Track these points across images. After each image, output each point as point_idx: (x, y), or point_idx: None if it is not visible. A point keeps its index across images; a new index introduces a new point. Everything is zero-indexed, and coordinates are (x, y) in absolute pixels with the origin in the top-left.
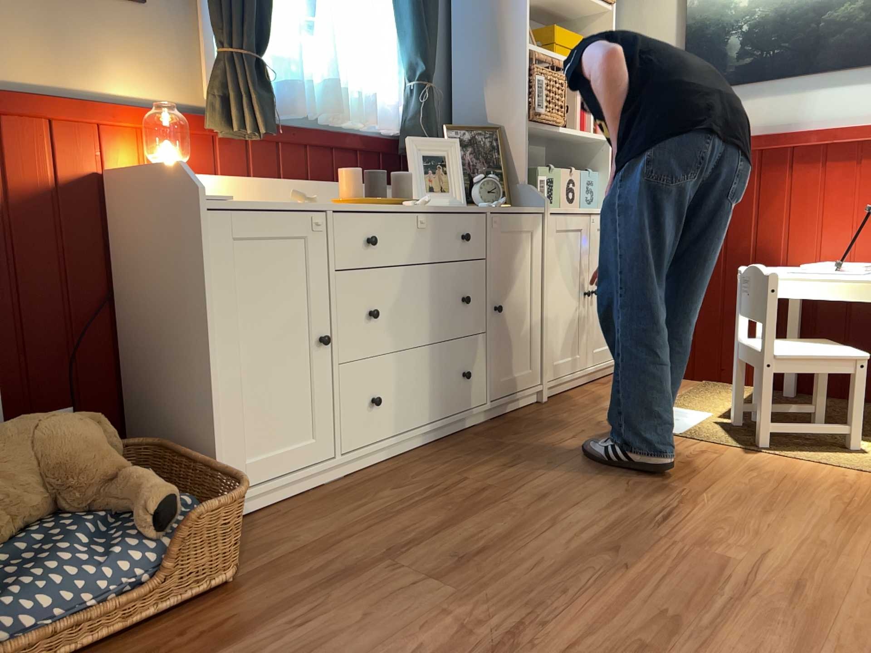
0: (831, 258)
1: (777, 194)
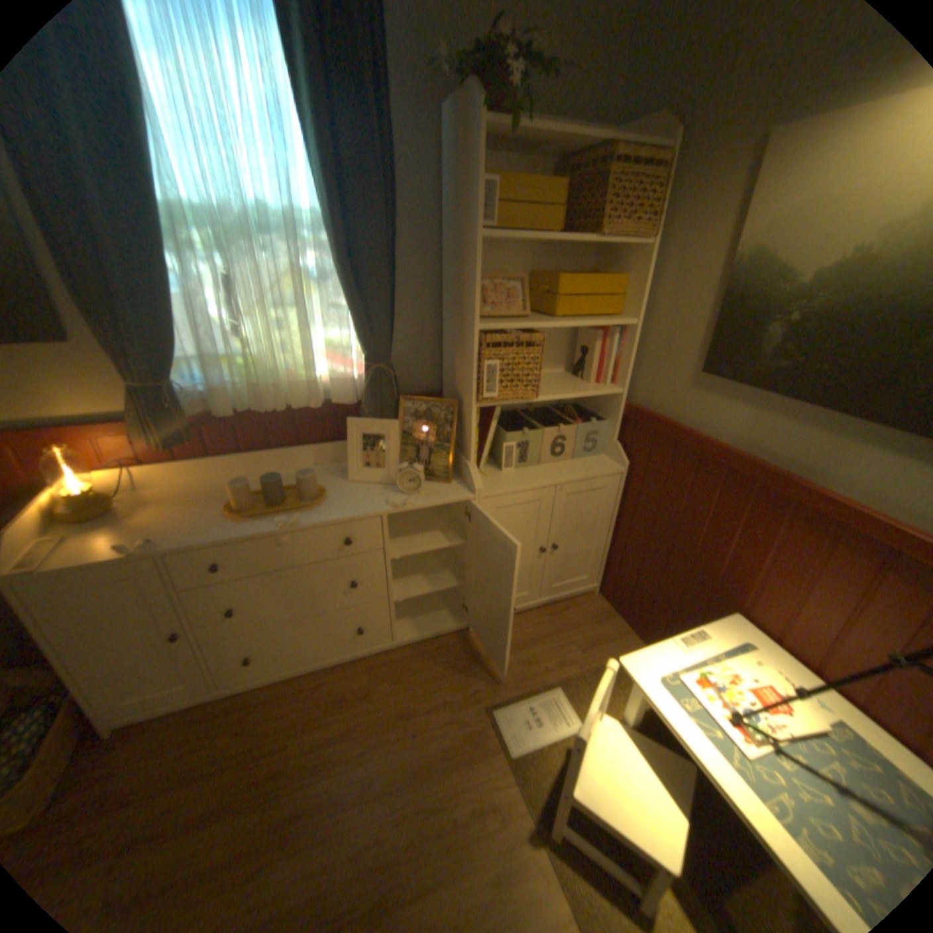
0: (802, 649)
1: (767, 541)
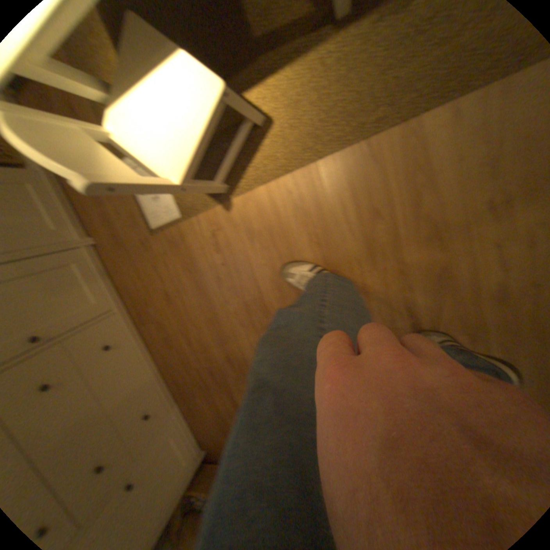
0: None
1: None
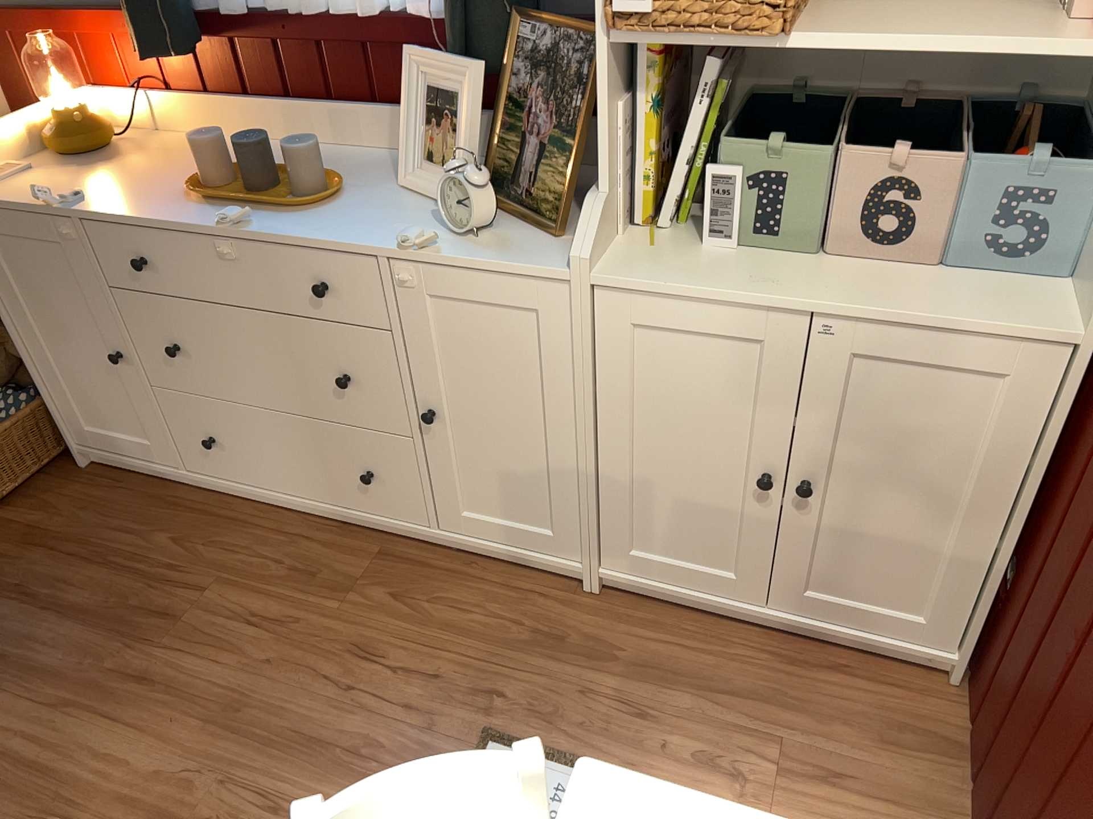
0: None
1: None
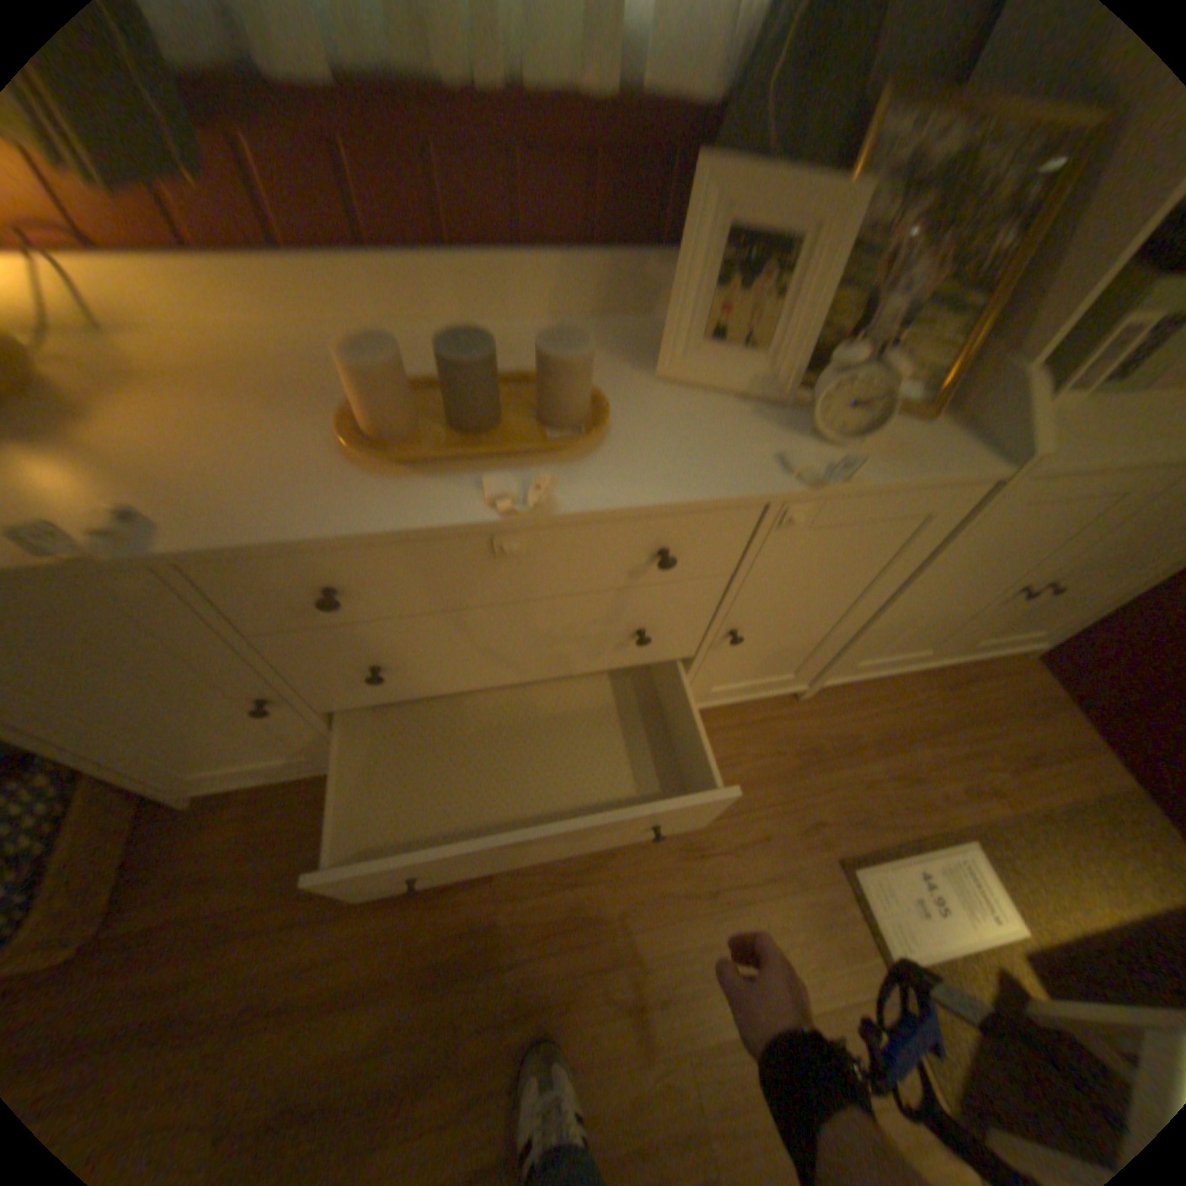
0: None
1: None
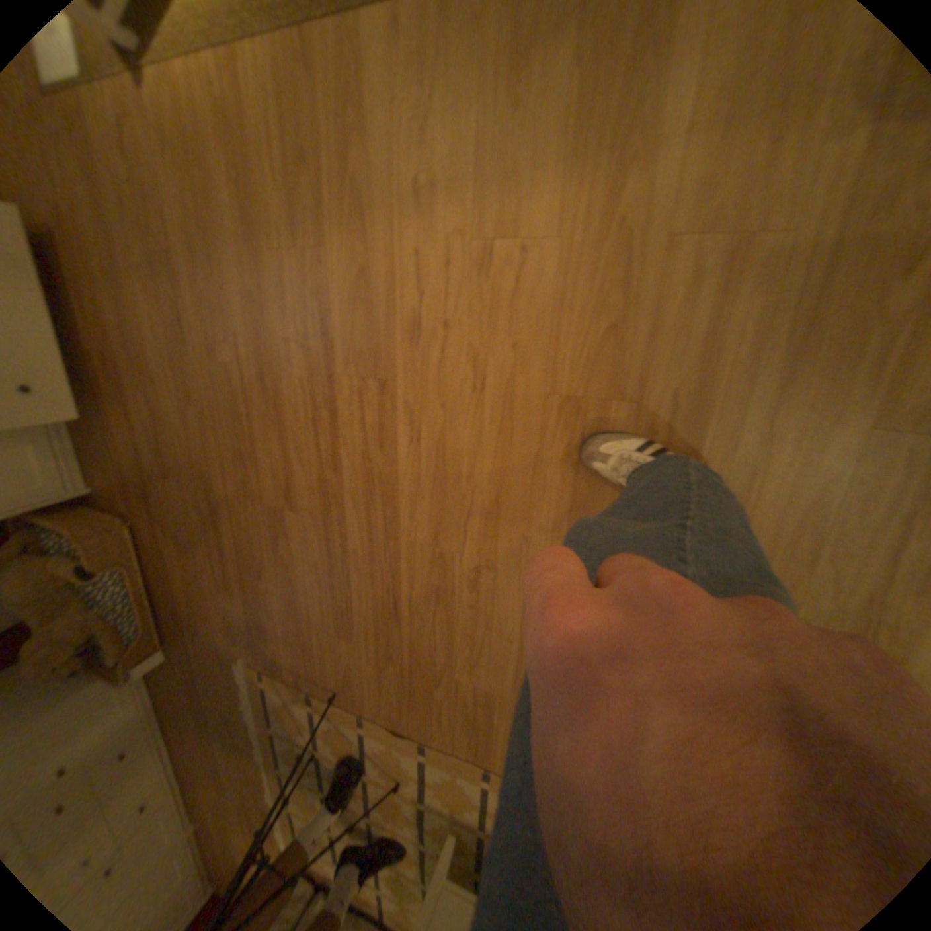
0: None
1: None
